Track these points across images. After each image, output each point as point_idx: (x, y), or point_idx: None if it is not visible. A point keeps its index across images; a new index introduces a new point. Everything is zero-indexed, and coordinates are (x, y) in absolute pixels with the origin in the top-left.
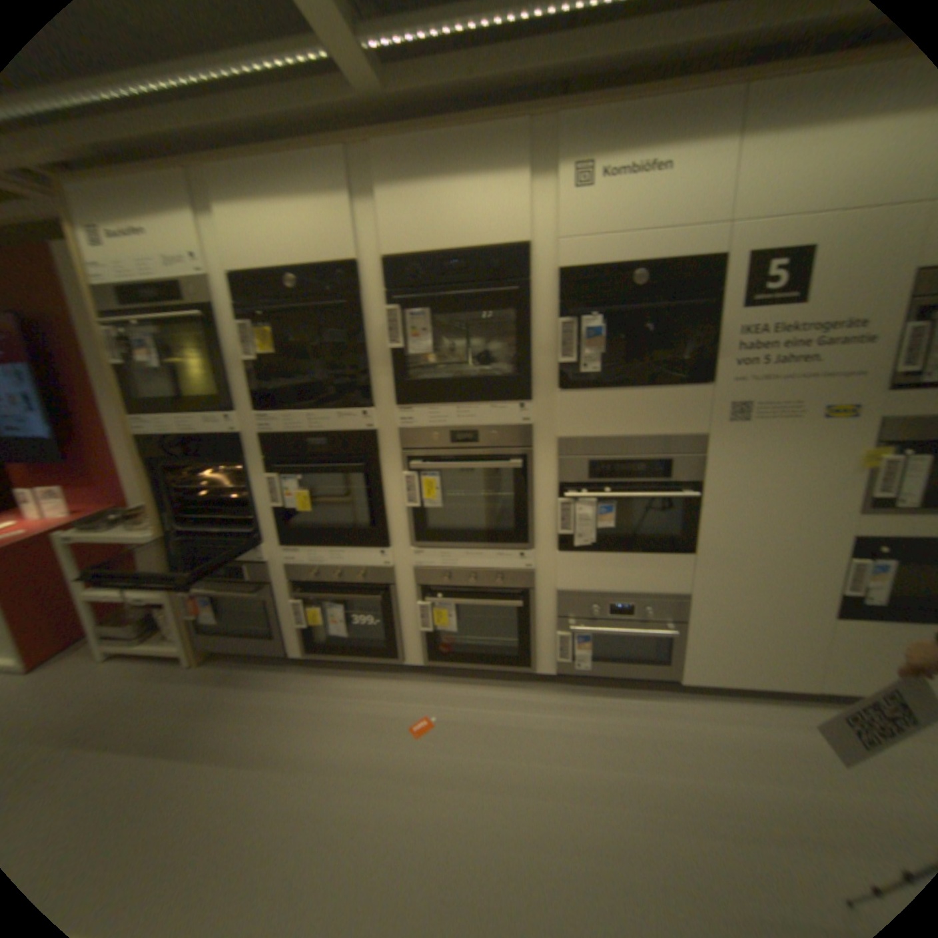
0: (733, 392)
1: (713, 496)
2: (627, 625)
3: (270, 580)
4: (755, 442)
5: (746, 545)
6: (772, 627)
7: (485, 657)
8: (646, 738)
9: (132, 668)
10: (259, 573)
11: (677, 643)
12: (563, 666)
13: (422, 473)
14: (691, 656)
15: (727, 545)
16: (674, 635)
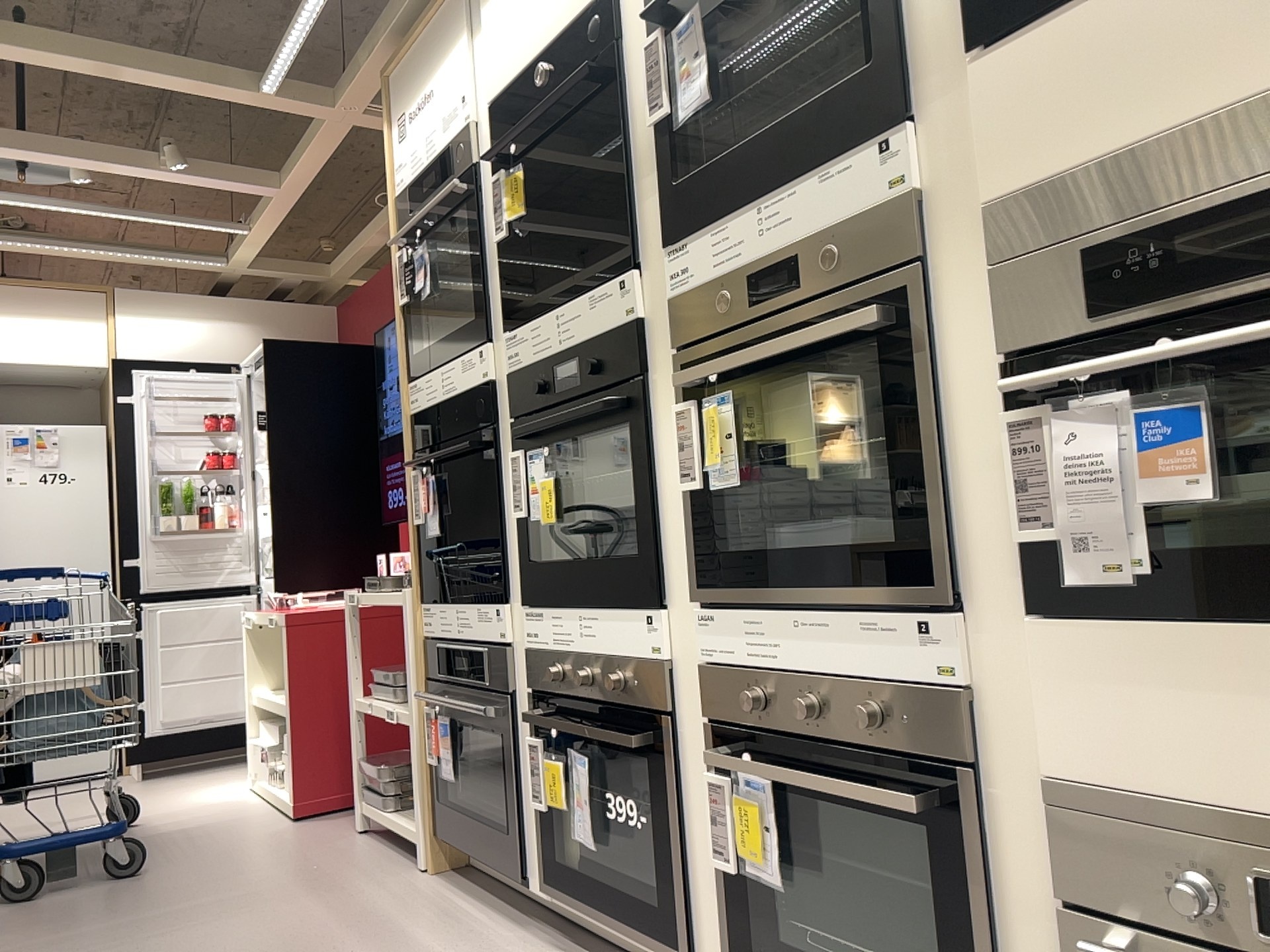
0: None
1: None
2: None
3: (515, 683)
4: None
5: None
6: None
7: None
8: None
9: (383, 847)
10: (501, 663)
11: None
12: None
13: (708, 393)
14: None
15: None
16: None
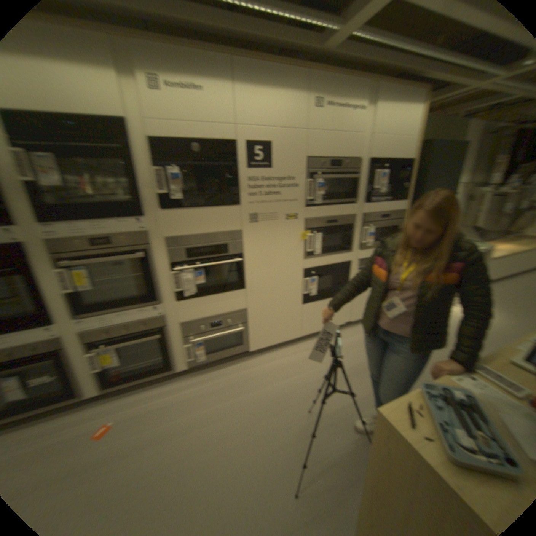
0: (247, 209)
1: (247, 260)
2: (218, 331)
3: None
4: (260, 233)
5: (264, 280)
6: (279, 314)
7: (139, 374)
8: (233, 383)
9: None
10: None
11: (242, 333)
12: (189, 364)
13: (67, 268)
14: (250, 337)
15: (256, 282)
16: (240, 329)
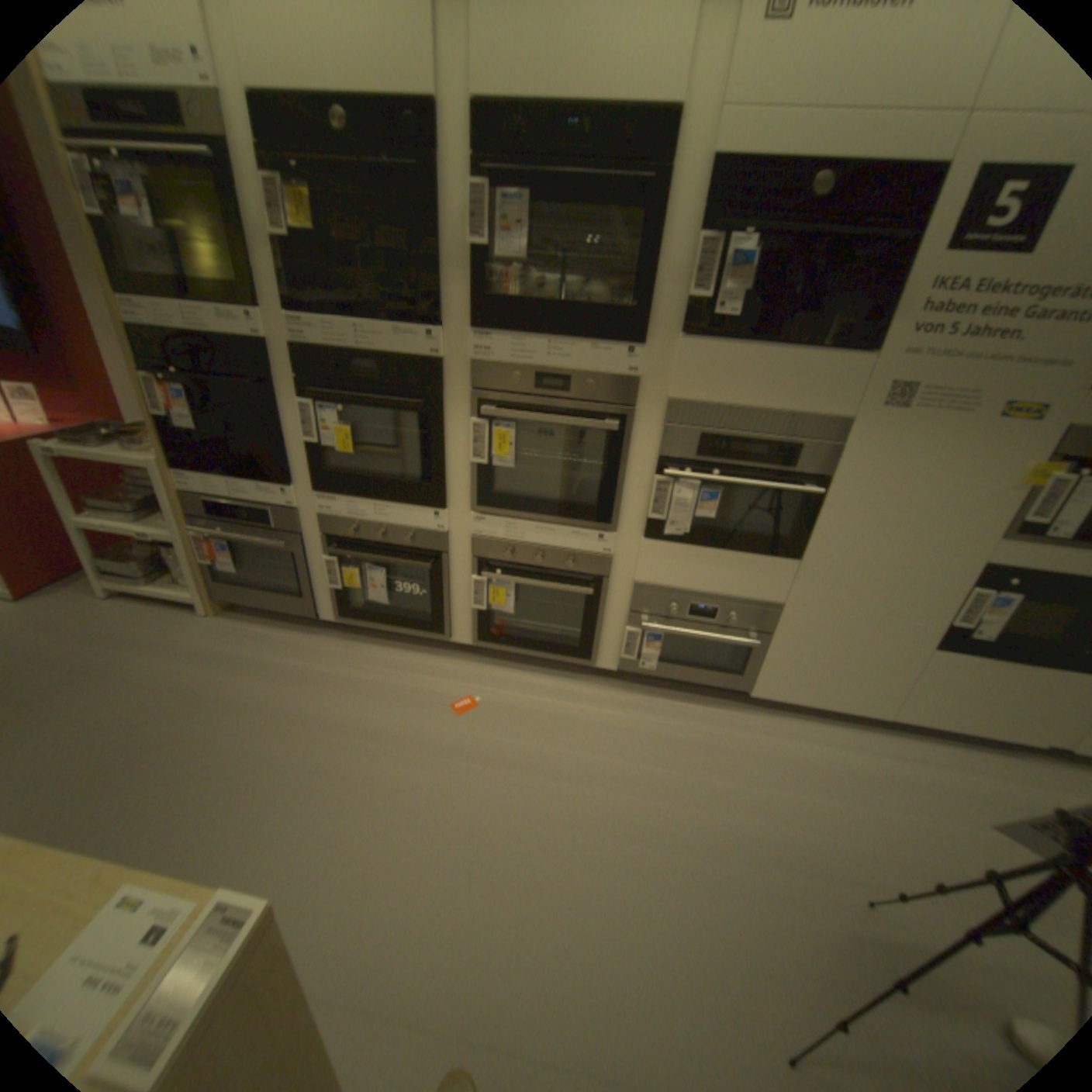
0: (900, 368)
1: (840, 496)
2: (707, 629)
3: (304, 530)
4: (908, 436)
5: (862, 558)
6: (864, 649)
7: (543, 644)
8: (703, 742)
9: (145, 610)
10: (291, 521)
11: (756, 653)
12: (627, 663)
13: (496, 423)
14: (768, 669)
15: (840, 555)
16: (756, 645)
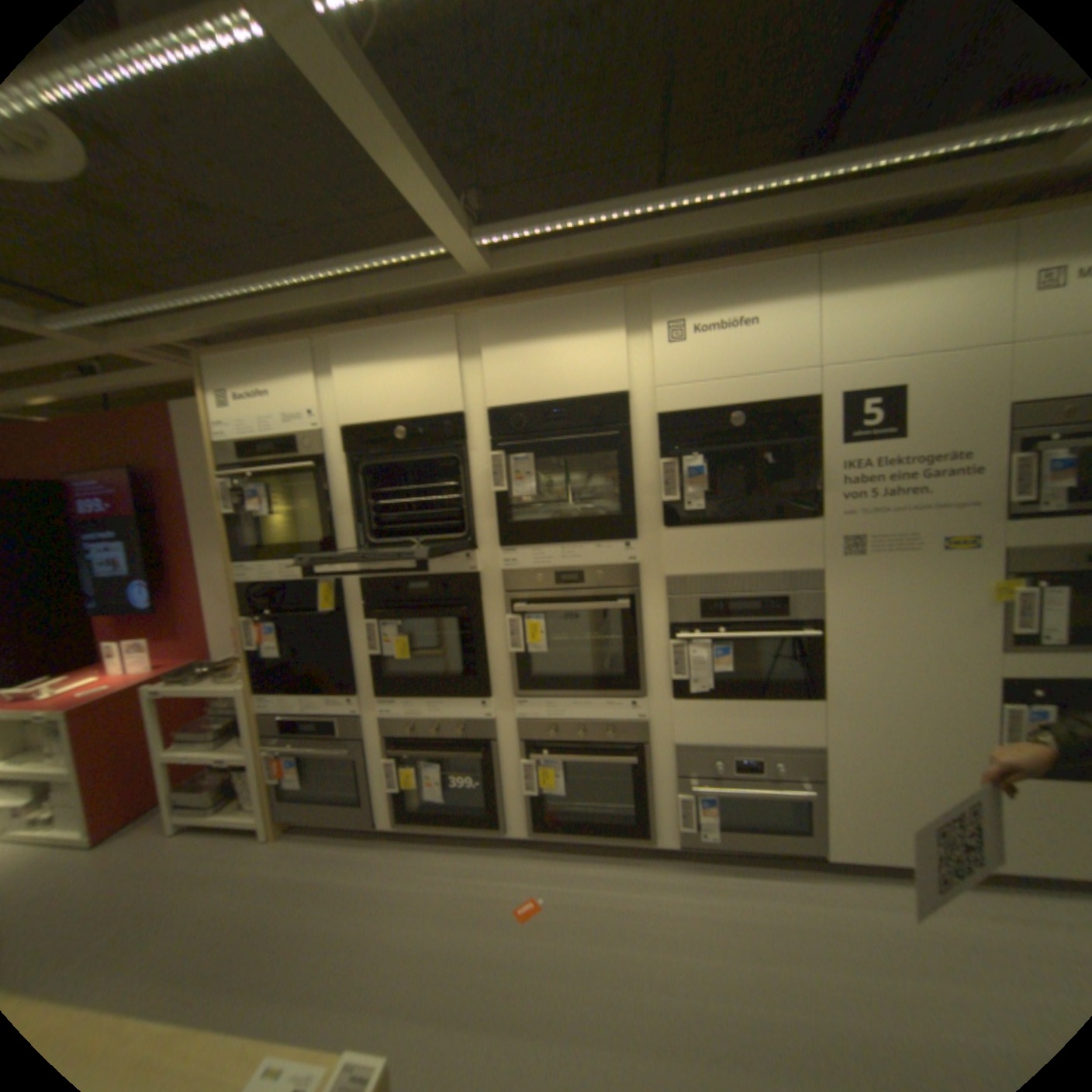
0: (844, 527)
1: (837, 636)
2: (758, 787)
3: (362, 736)
4: (874, 577)
5: (881, 691)
6: (925, 788)
7: (597, 827)
8: (790, 927)
9: (205, 842)
10: (351, 728)
11: (817, 808)
12: (688, 840)
13: (526, 616)
14: (836, 826)
15: (860, 690)
16: (813, 798)
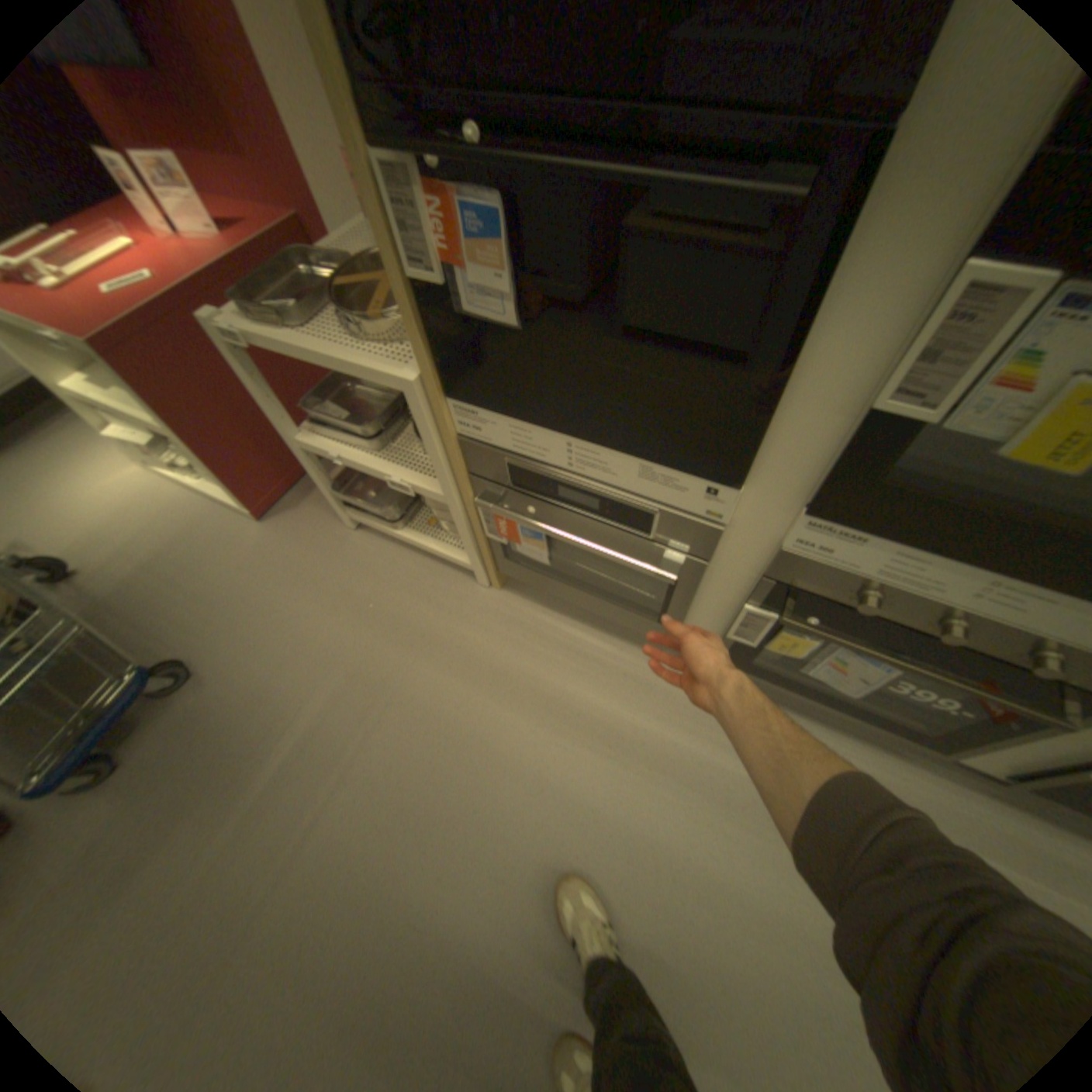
0: None
1: None
2: None
3: (721, 551)
4: None
5: None
6: None
7: None
8: None
9: (405, 552)
10: (704, 536)
11: None
12: None
13: None
14: None
15: None
16: None
